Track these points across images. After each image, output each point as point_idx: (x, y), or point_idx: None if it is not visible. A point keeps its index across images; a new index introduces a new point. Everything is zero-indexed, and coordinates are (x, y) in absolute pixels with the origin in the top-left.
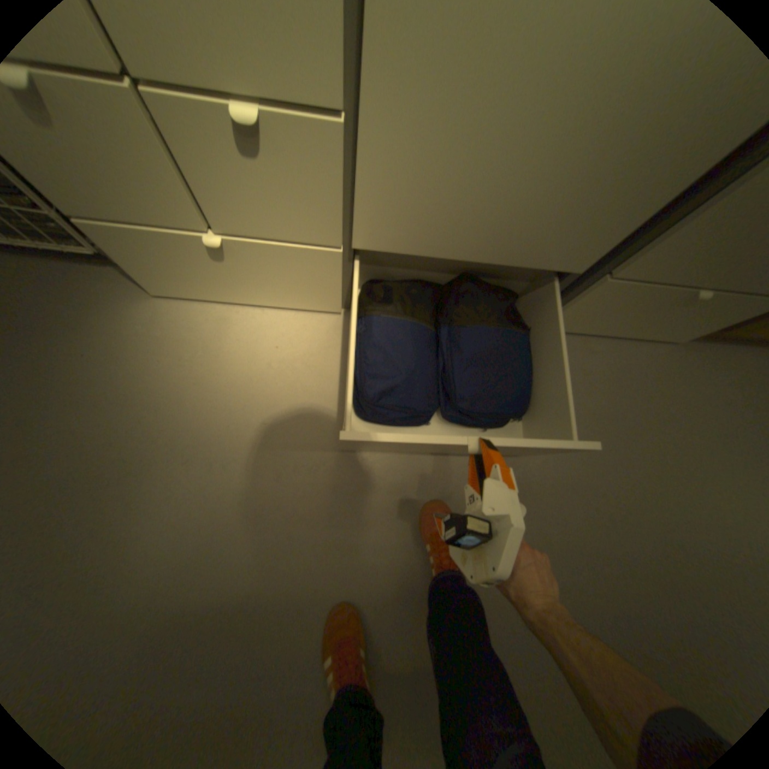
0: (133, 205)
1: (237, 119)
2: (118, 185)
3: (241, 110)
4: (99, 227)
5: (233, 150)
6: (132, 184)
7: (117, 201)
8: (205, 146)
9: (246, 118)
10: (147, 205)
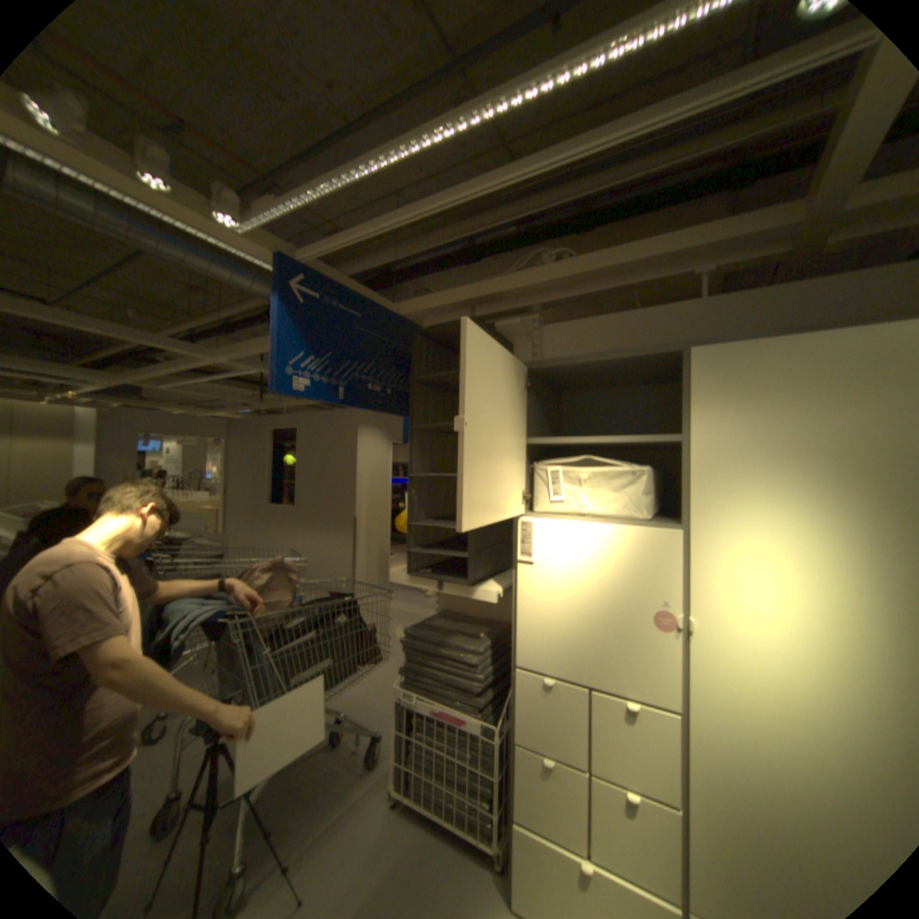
0: (554, 828)
1: (629, 801)
2: (554, 814)
3: (633, 798)
4: (524, 835)
5: (622, 814)
6: (562, 816)
7: (547, 823)
8: (609, 809)
9: (635, 802)
10: (562, 830)
